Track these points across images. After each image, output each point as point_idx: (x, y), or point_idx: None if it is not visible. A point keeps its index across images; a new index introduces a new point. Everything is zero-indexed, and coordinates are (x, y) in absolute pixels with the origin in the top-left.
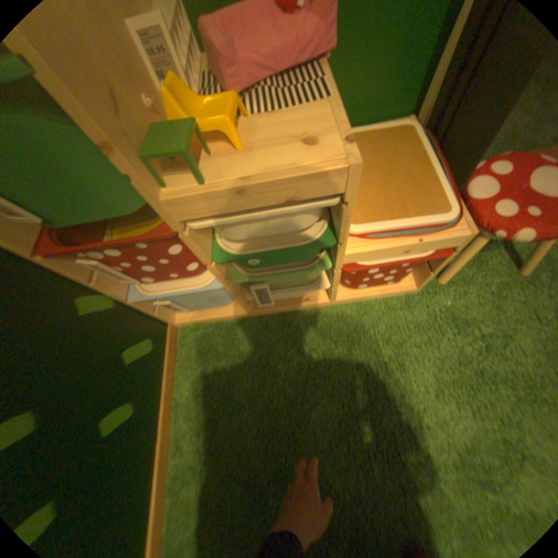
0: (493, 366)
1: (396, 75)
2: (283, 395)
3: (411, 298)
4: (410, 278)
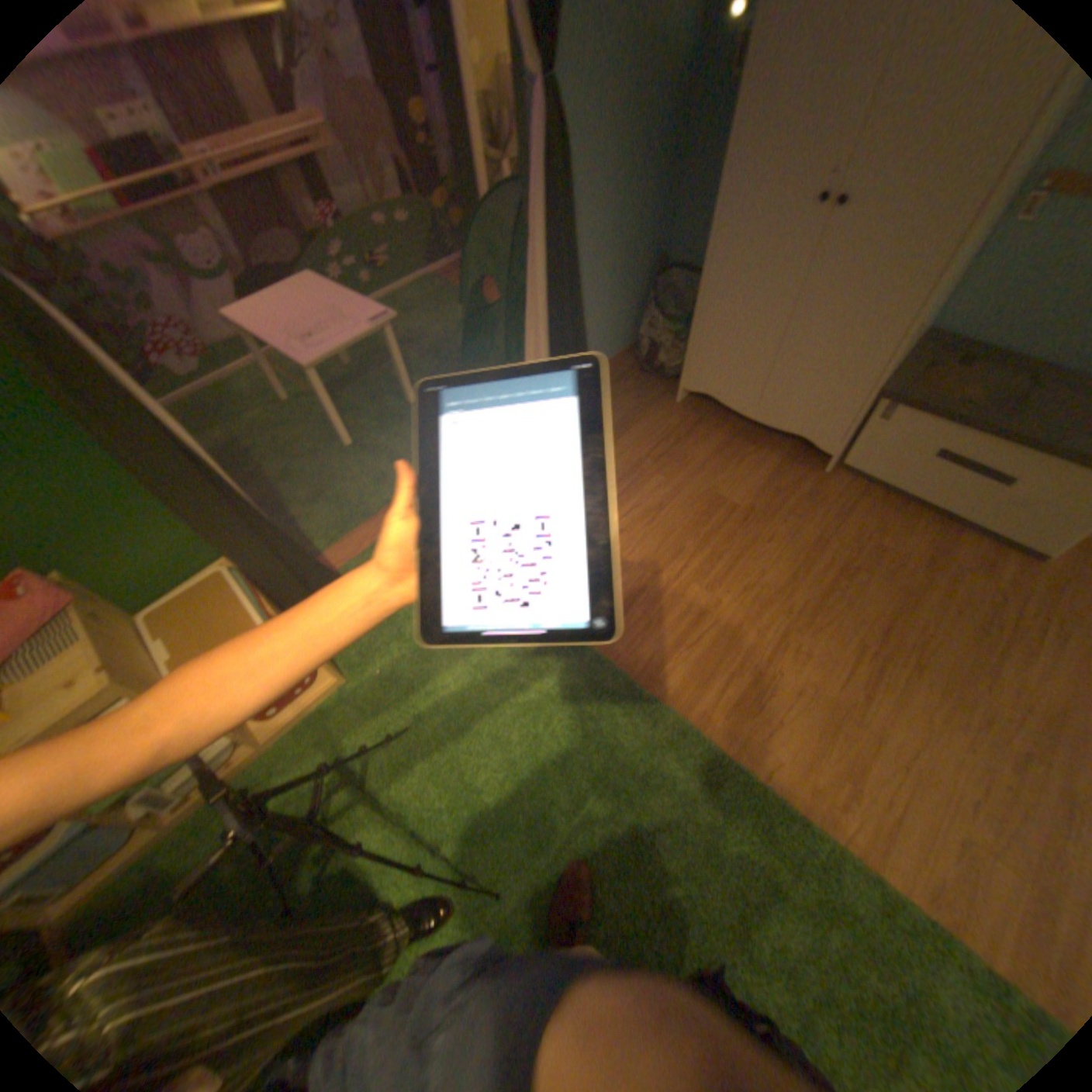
0: (426, 703)
1: (178, 545)
2: (243, 883)
3: (343, 689)
4: (329, 672)
